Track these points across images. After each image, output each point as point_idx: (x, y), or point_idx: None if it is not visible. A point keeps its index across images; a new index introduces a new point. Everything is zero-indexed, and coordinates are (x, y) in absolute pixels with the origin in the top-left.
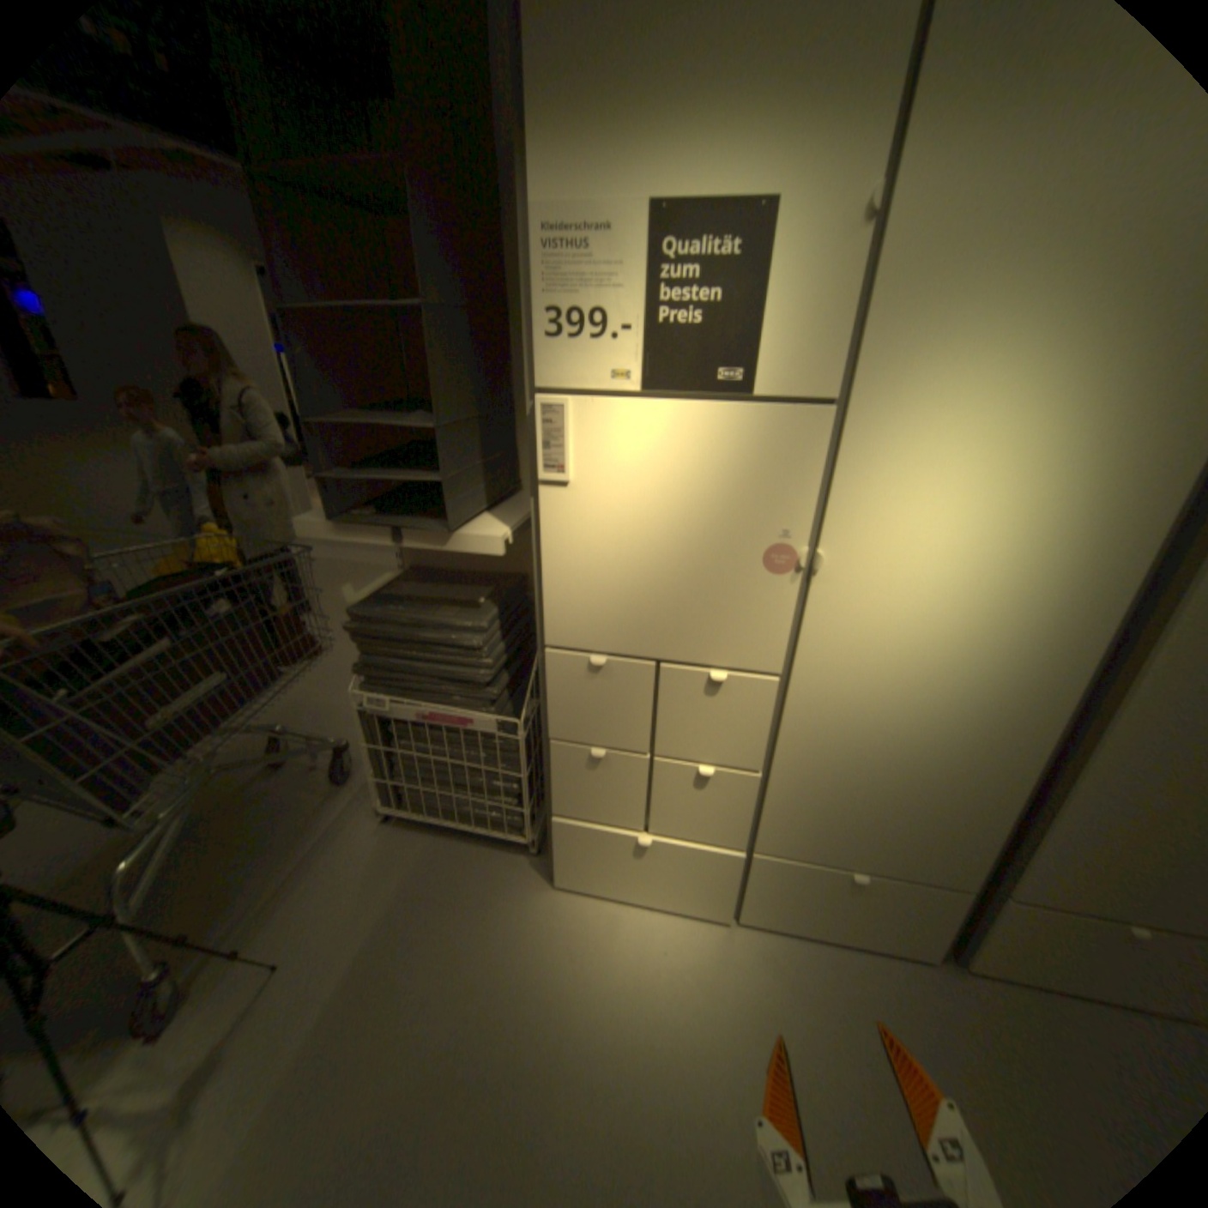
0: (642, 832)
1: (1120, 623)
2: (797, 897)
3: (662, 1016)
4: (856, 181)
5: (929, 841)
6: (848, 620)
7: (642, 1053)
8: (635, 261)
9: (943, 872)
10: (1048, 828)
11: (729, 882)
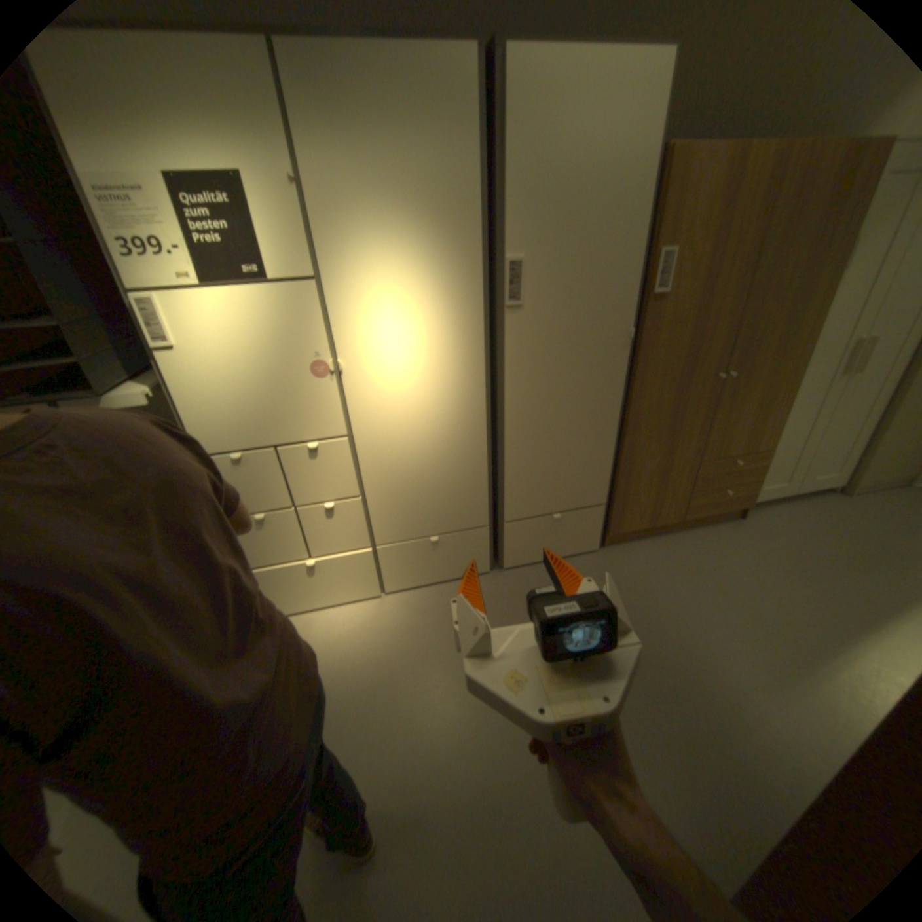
0: (308, 559)
1: (486, 369)
2: (407, 563)
3: (344, 653)
4: (278, 165)
5: (456, 505)
6: (368, 396)
7: (334, 674)
8: (167, 209)
9: (468, 519)
10: (502, 479)
11: (369, 570)
